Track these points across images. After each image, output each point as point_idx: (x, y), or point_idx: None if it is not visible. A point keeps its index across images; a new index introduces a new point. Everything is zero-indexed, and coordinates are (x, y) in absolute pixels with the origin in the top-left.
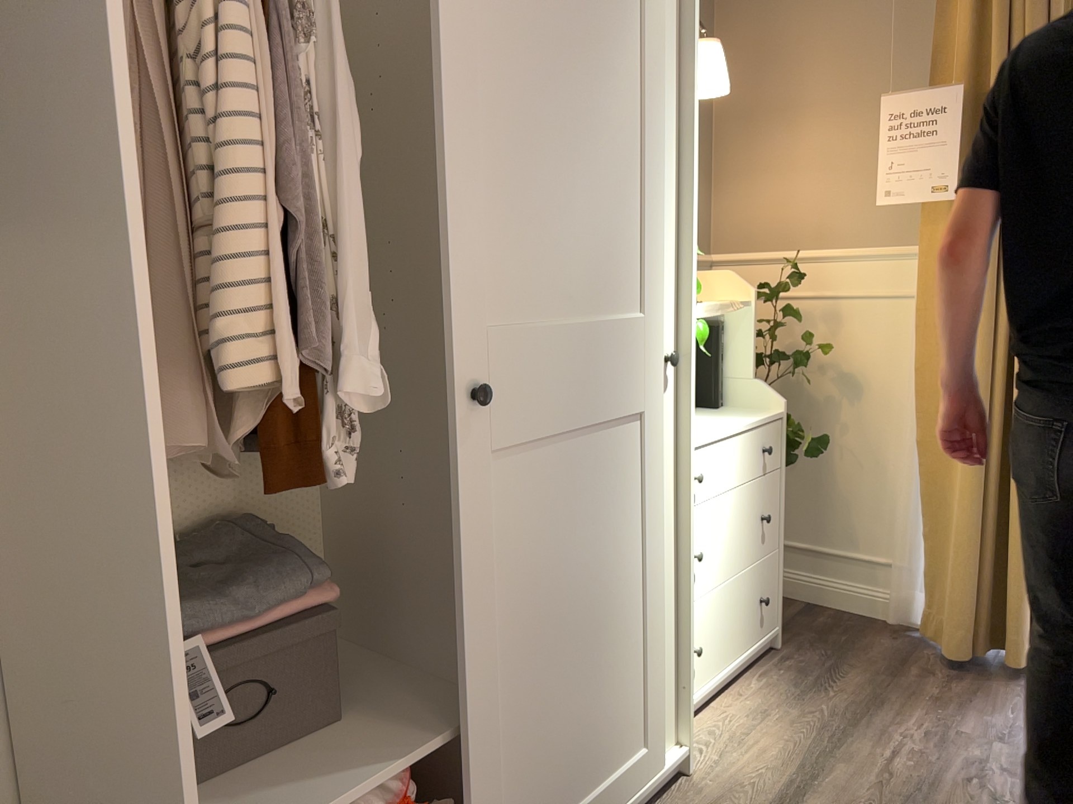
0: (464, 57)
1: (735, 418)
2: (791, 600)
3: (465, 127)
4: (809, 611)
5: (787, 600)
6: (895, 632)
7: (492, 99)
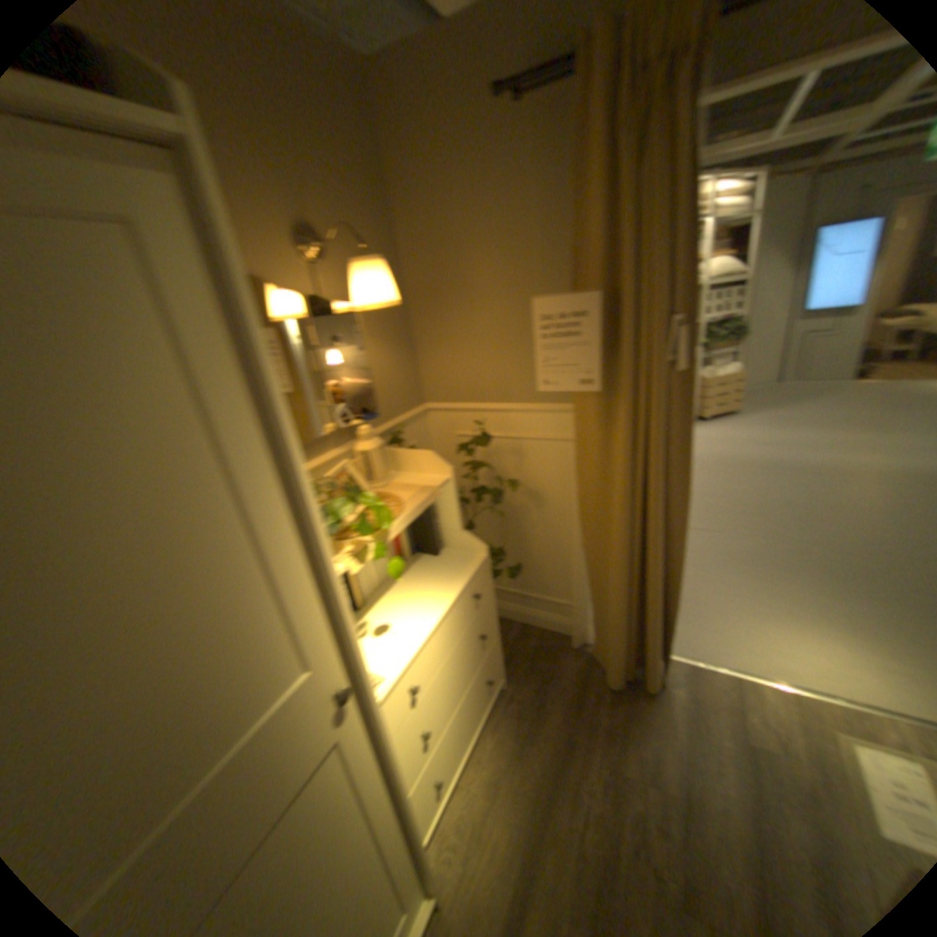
0: None
1: (452, 580)
2: (516, 627)
3: None
4: (528, 639)
5: (513, 626)
6: (584, 655)
7: None
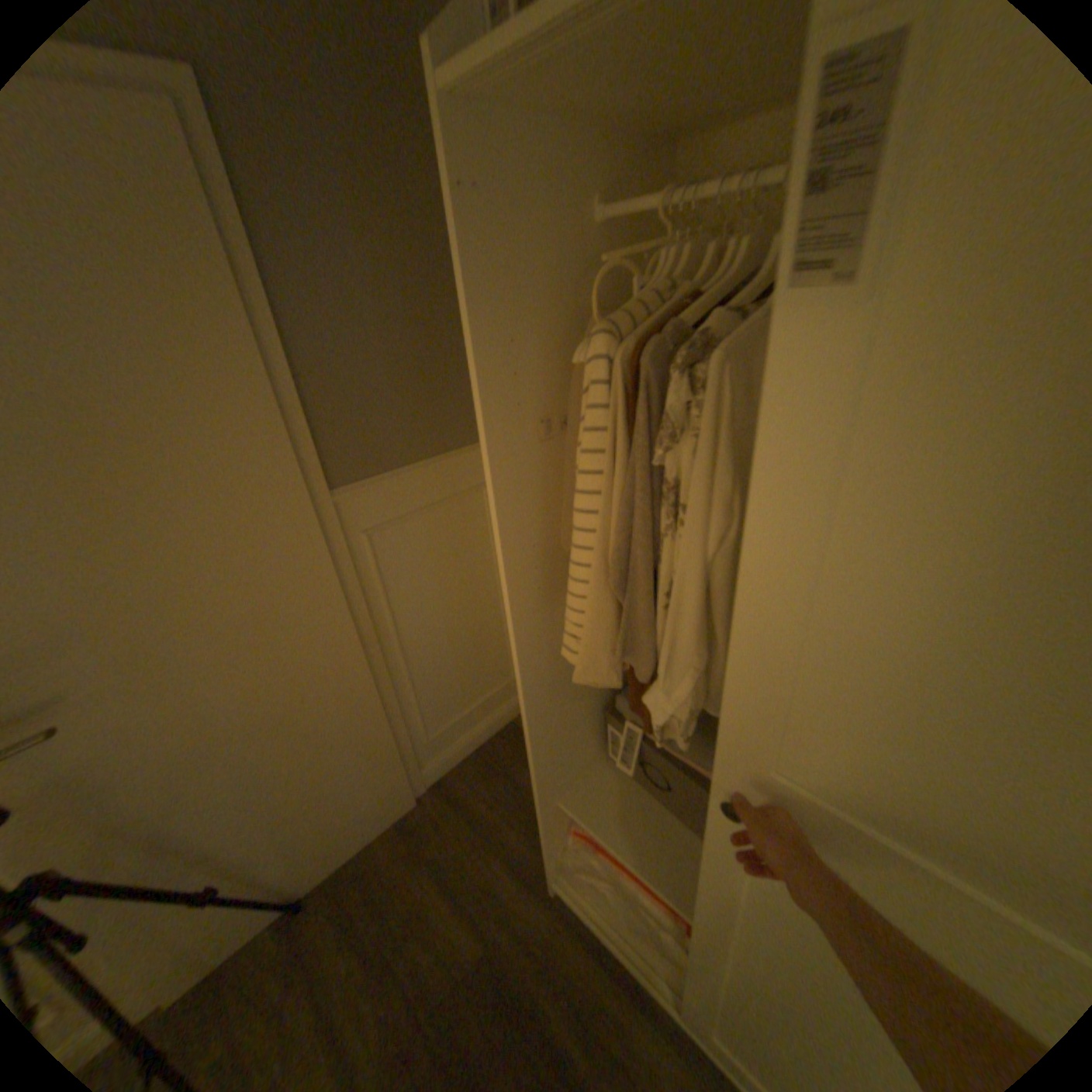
0: (788, 472)
1: None
2: None
3: (772, 561)
4: None
5: None
6: None
7: (844, 536)
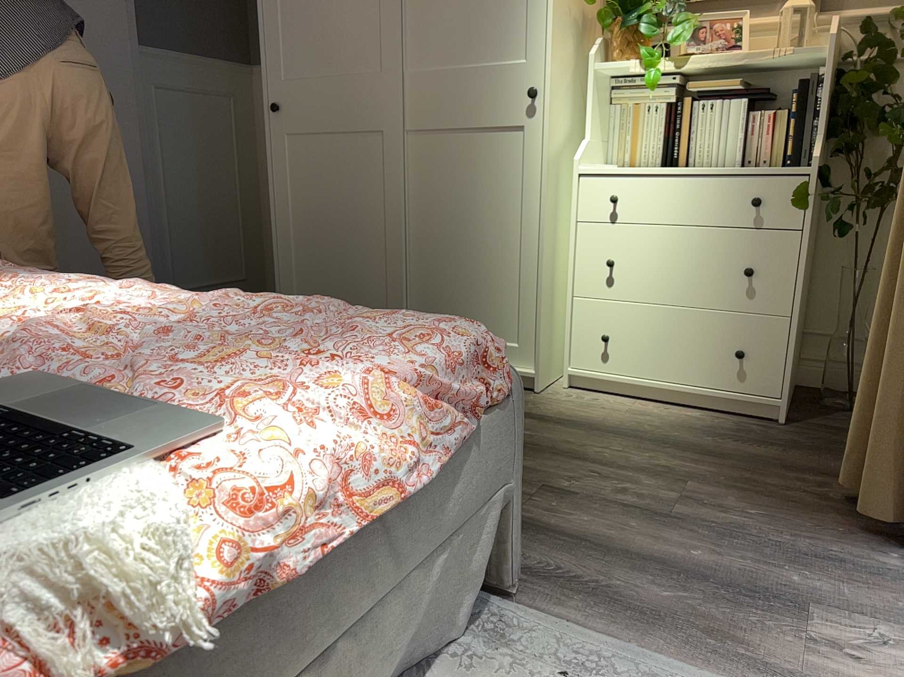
0: None
1: (746, 168)
2: None
3: None
4: None
5: None
6: None
7: None
